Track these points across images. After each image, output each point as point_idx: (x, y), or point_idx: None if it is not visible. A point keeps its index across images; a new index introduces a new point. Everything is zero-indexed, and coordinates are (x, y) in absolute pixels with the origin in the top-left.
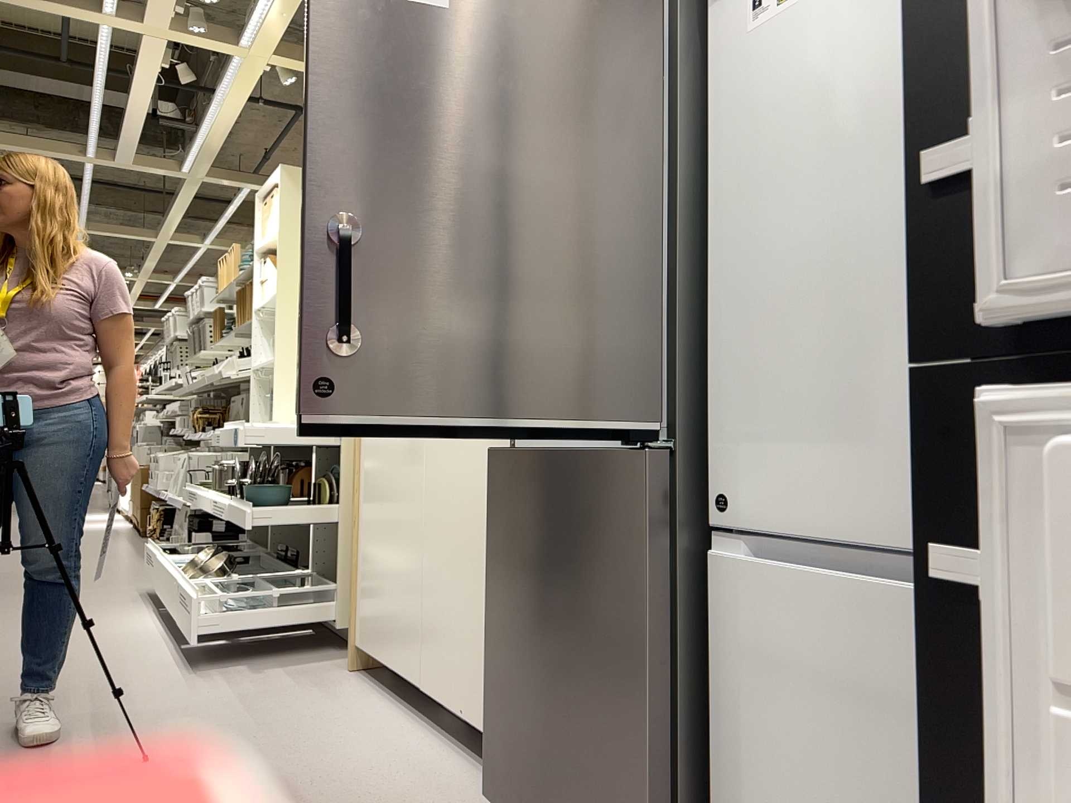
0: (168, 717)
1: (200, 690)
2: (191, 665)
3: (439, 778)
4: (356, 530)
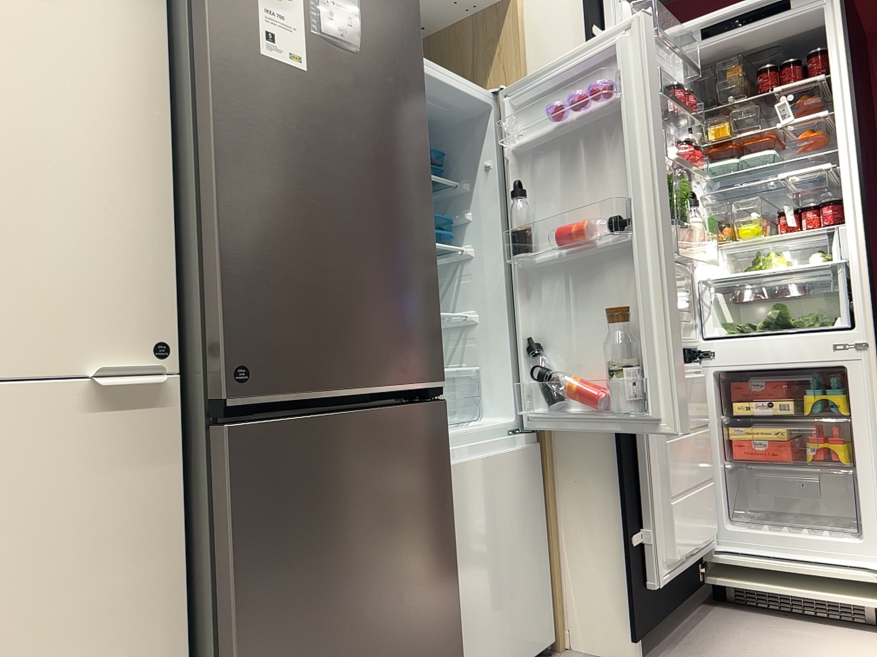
0: None
1: None
2: None
3: None
4: None
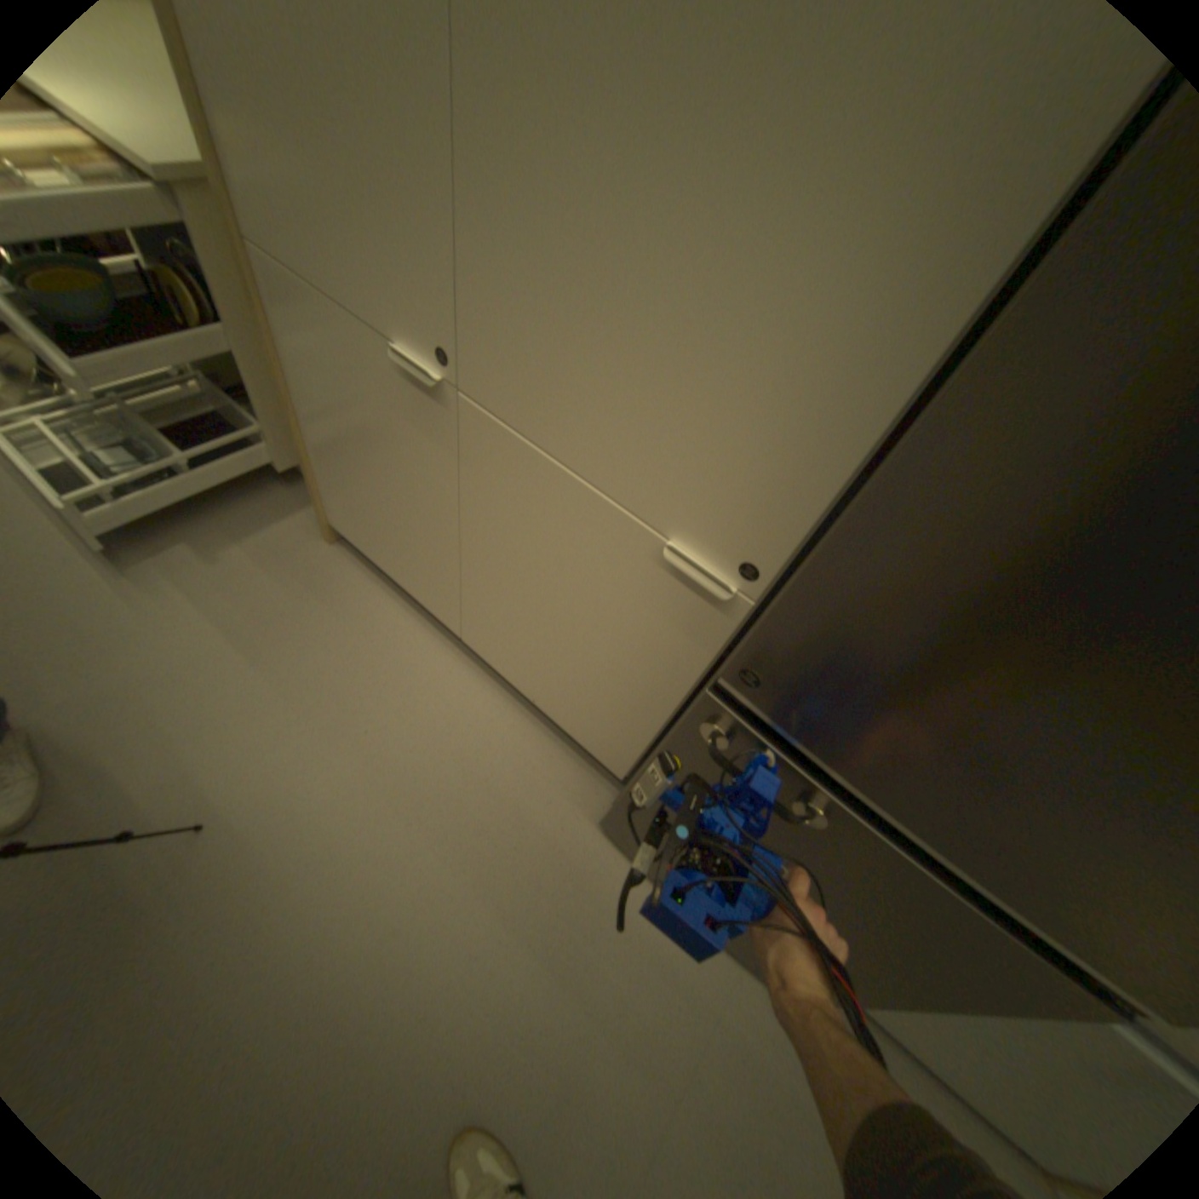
0: (154, 701)
1: (158, 621)
2: (101, 549)
3: (527, 763)
4: (291, 409)
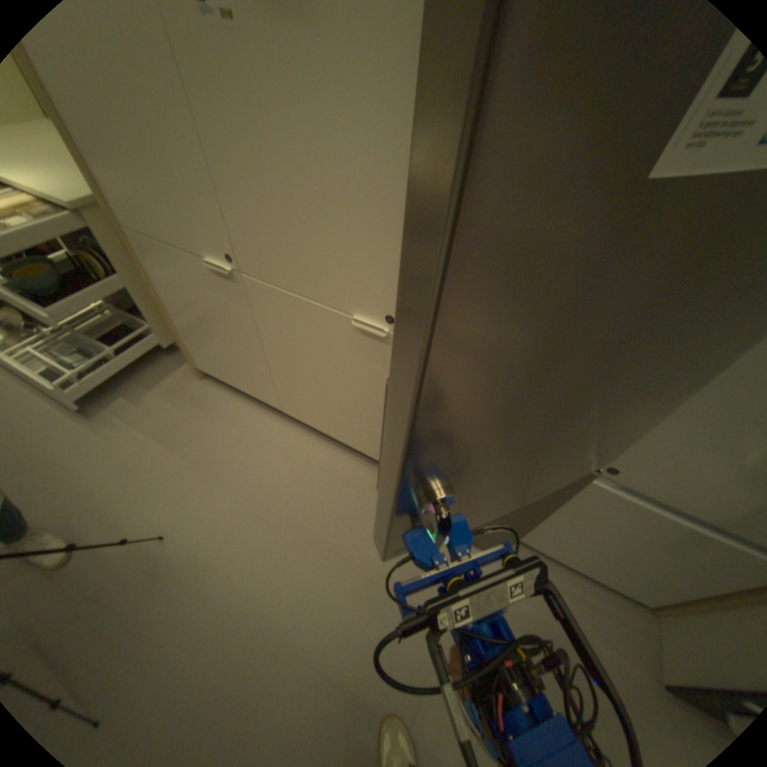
0: (122, 481)
1: (115, 441)
2: (75, 411)
3: (332, 468)
4: (162, 310)
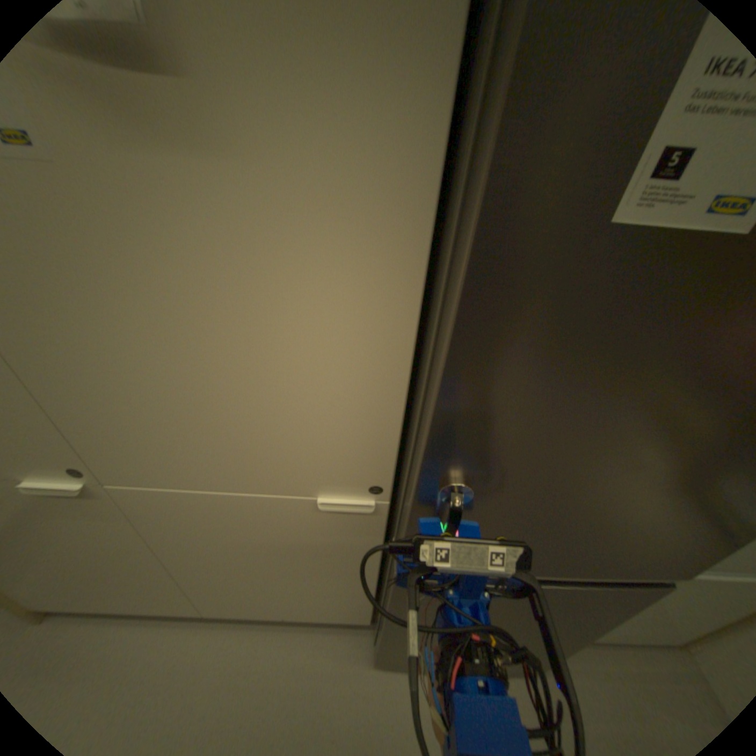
0: None
1: None
2: None
3: (301, 667)
4: None
